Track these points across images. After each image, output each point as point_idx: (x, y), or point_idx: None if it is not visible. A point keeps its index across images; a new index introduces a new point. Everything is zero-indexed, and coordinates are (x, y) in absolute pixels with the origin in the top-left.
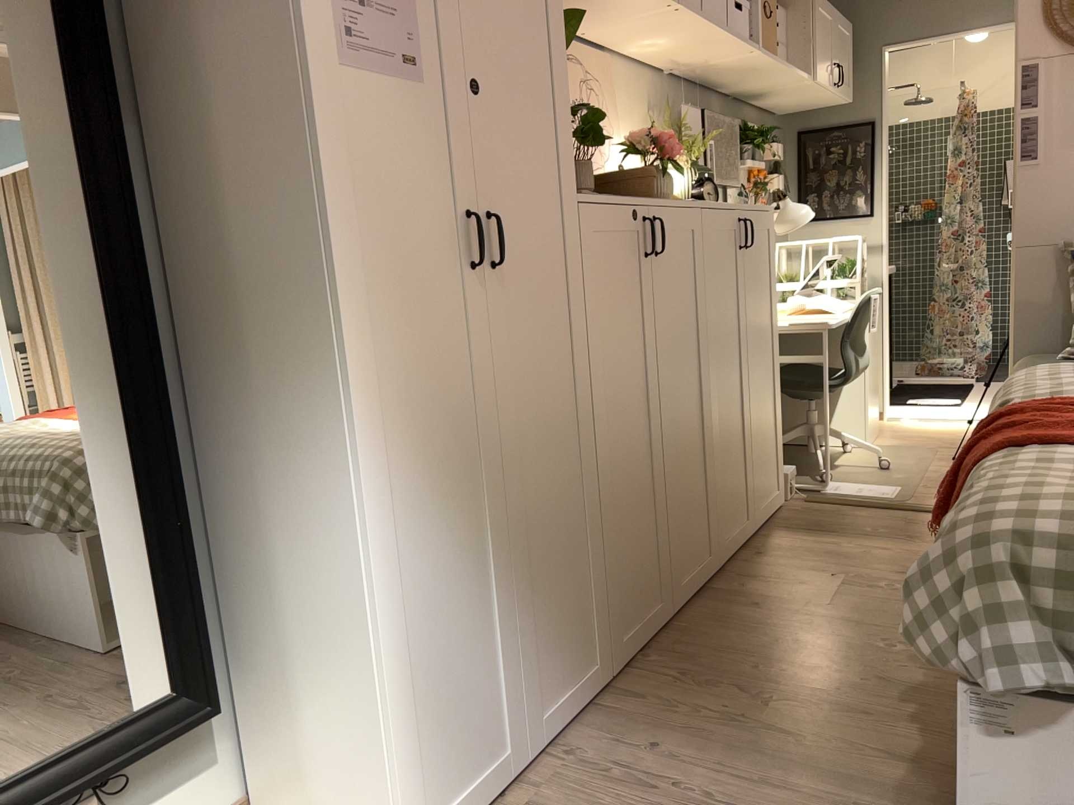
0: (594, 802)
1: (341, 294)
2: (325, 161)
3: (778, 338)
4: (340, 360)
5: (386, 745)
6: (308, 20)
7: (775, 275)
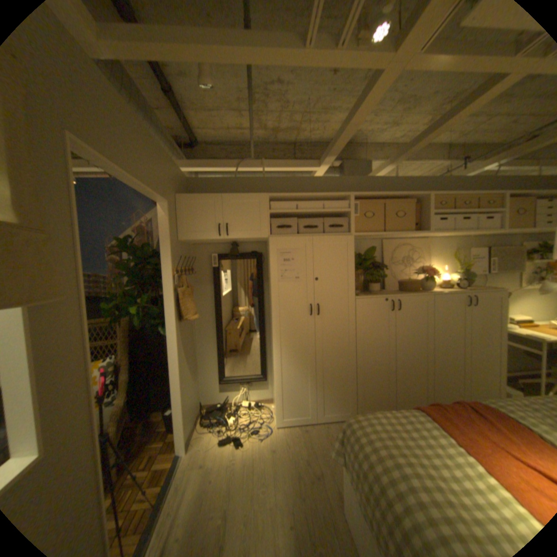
0: (320, 438)
1: (275, 320)
2: (274, 299)
3: (505, 340)
4: (273, 331)
5: (276, 399)
6: (273, 277)
7: (506, 316)
